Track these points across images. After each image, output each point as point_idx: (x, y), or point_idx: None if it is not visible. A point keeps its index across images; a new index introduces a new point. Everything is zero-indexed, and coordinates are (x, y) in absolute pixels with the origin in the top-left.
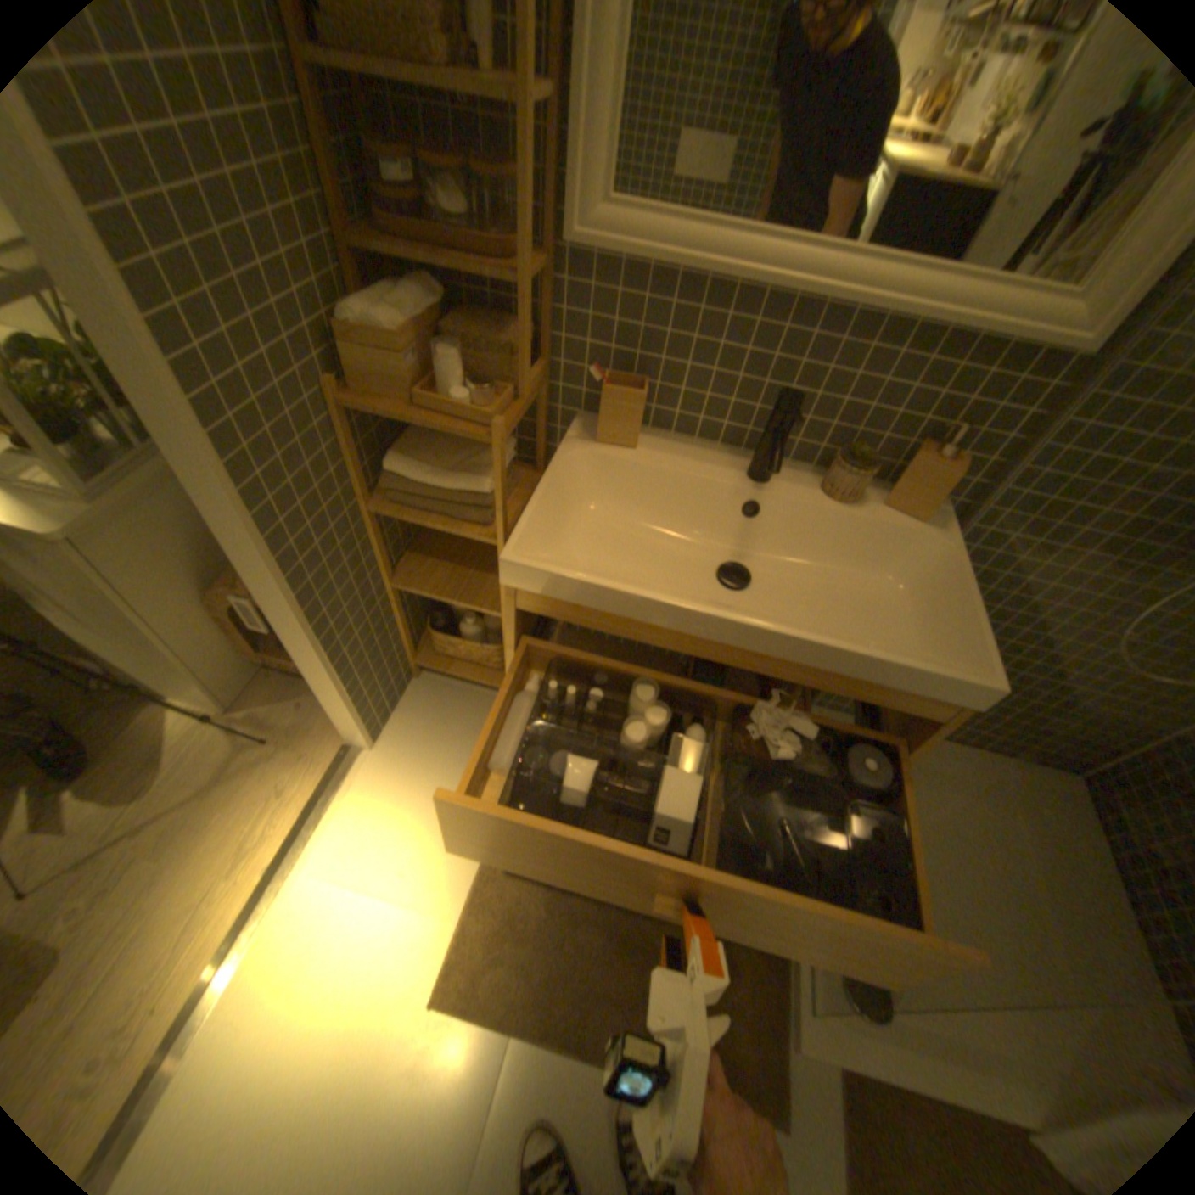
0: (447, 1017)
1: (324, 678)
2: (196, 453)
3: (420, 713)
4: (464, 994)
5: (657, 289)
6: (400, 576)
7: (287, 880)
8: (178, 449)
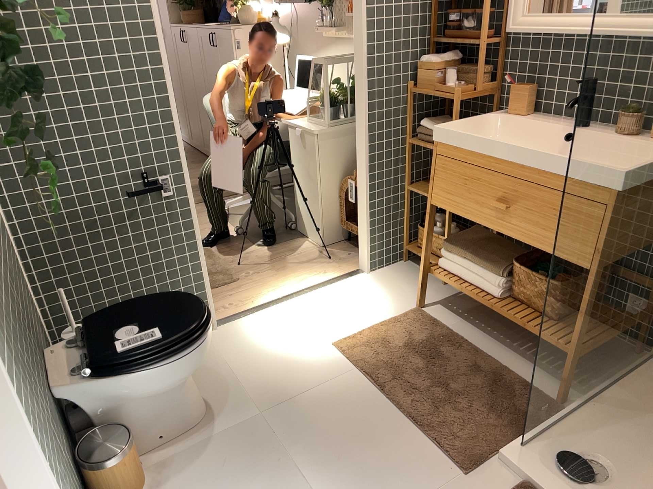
0: (337, 350)
1: (364, 206)
2: (362, 86)
3: (397, 271)
4: (349, 348)
5: (541, 48)
6: (411, 179)
7: (311, 292)
8: (359, 86)
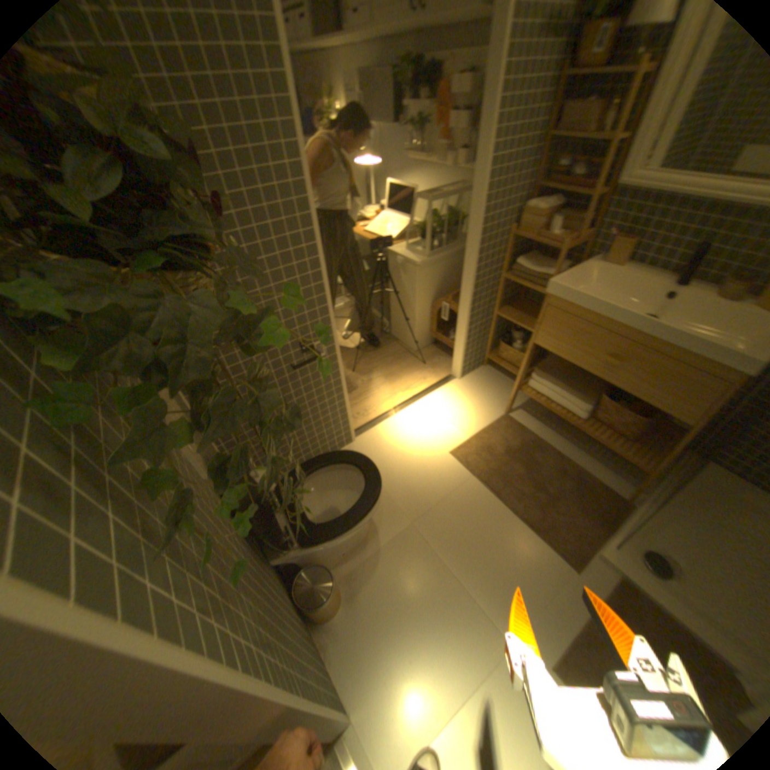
0: (453, 458)
1: (462, 332)
2: (475, 233)
3: (480, 376)
4: (462, 456)
5: (652, 201)
6: (501, 307)
7: (418, 400)
8: (471, 232)
